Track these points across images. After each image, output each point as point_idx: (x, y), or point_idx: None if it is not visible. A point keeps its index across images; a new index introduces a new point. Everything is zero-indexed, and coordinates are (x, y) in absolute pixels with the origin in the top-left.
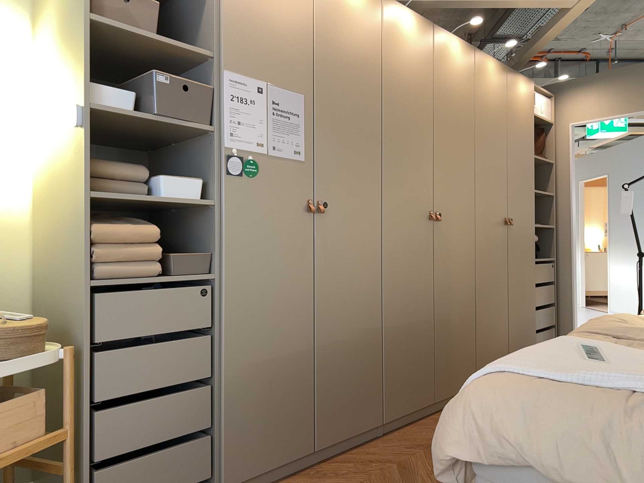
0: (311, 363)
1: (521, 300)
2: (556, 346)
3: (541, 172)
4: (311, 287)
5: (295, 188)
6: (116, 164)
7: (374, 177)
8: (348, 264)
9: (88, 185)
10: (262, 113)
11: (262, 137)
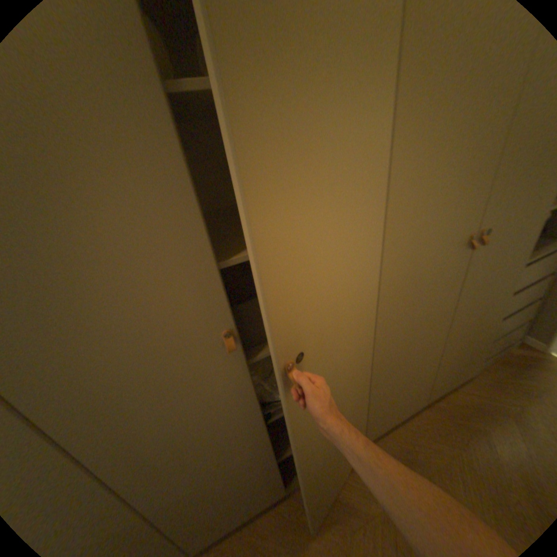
0: None
1: (486, 327)
2: None
3: None
4: None
5: None
6: None
7: None
8: None
9: None
10: None
11: None
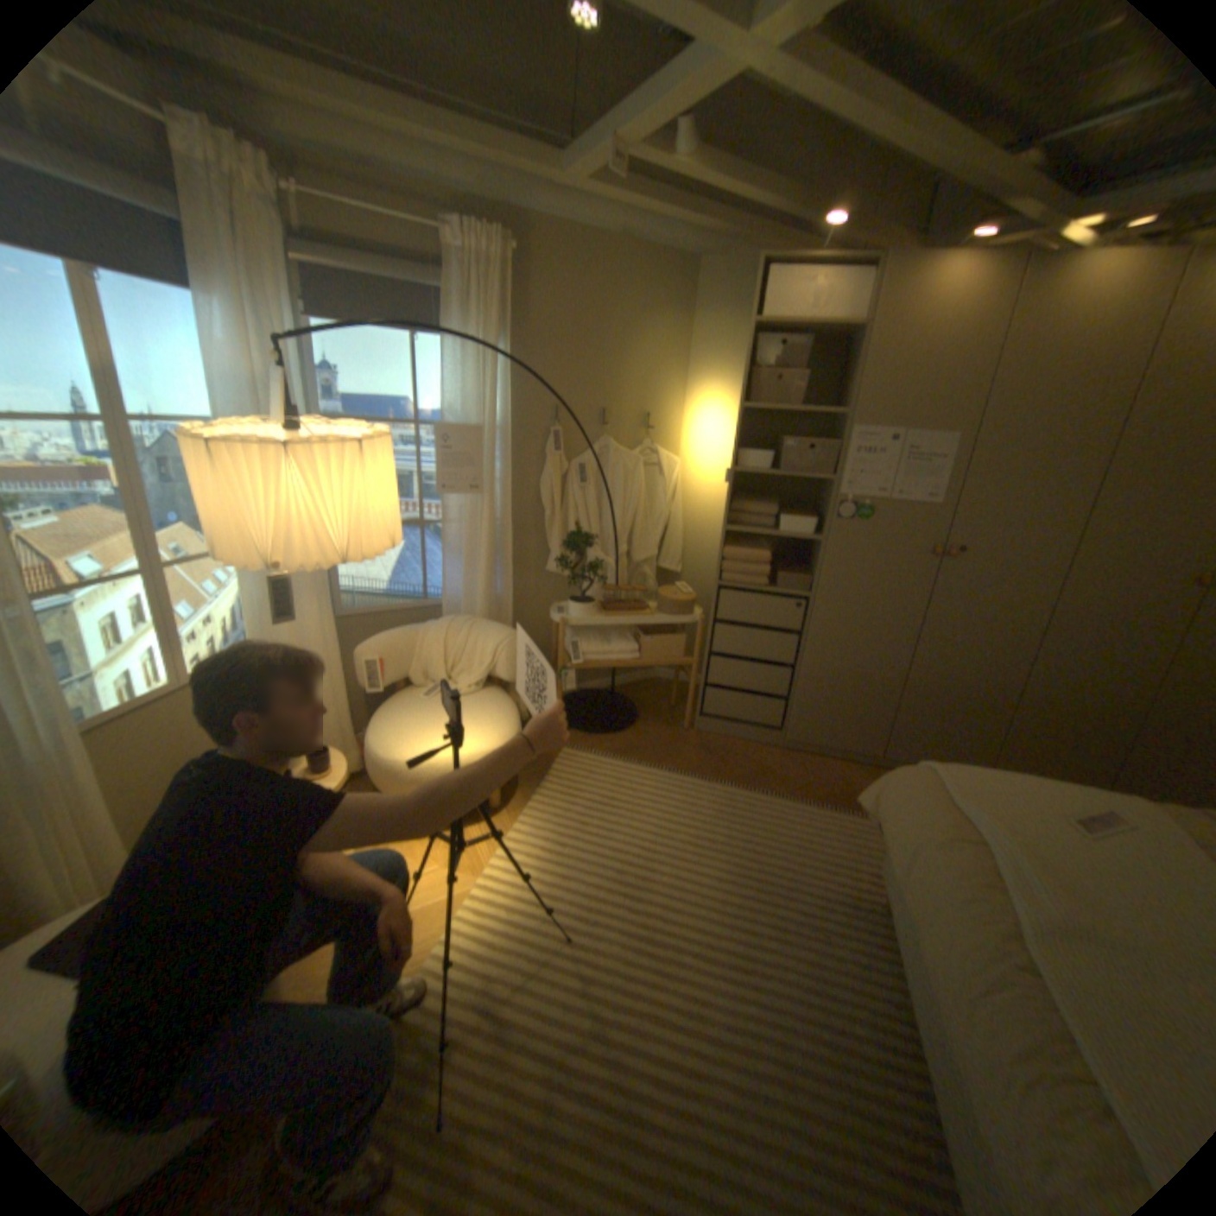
0: (906, 691)
1: None
2: (1085, 798)
3: None
4: (925, 626)
5: (928, 531)
6: (760, 503)
7: (1077, 523)
8: (991, 615)
9: (737, 519)
10: (899, 460)
11: (893, 482)
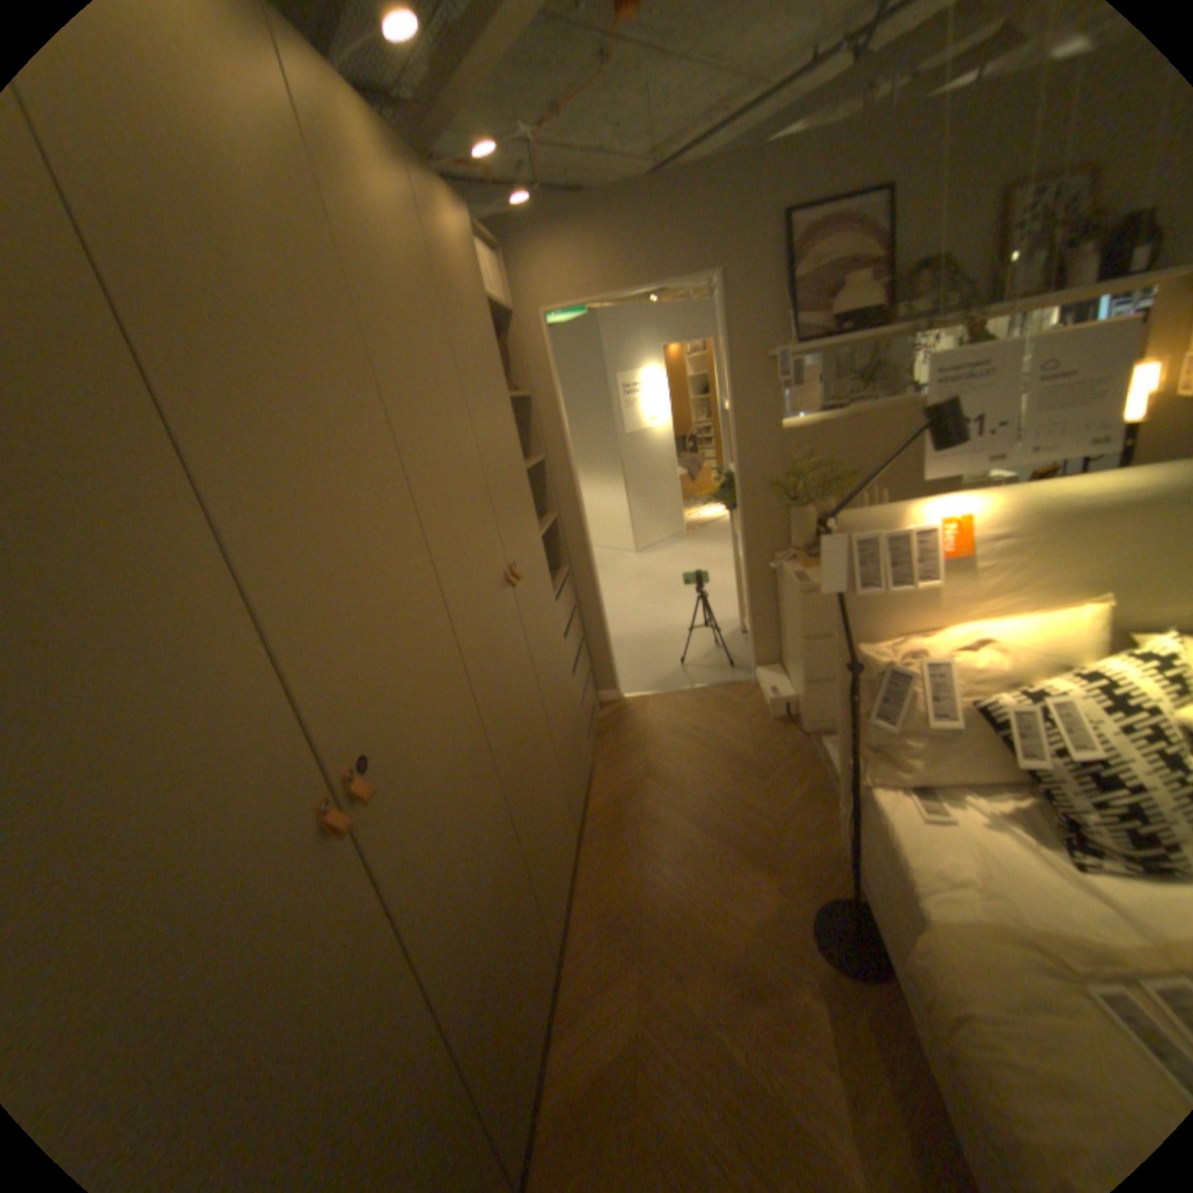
0: None
1: (565, 687)
2: None
3: (525, 416)
4: None
5: None
6: None
7: None
8: None
9: None
10: None
11: None
